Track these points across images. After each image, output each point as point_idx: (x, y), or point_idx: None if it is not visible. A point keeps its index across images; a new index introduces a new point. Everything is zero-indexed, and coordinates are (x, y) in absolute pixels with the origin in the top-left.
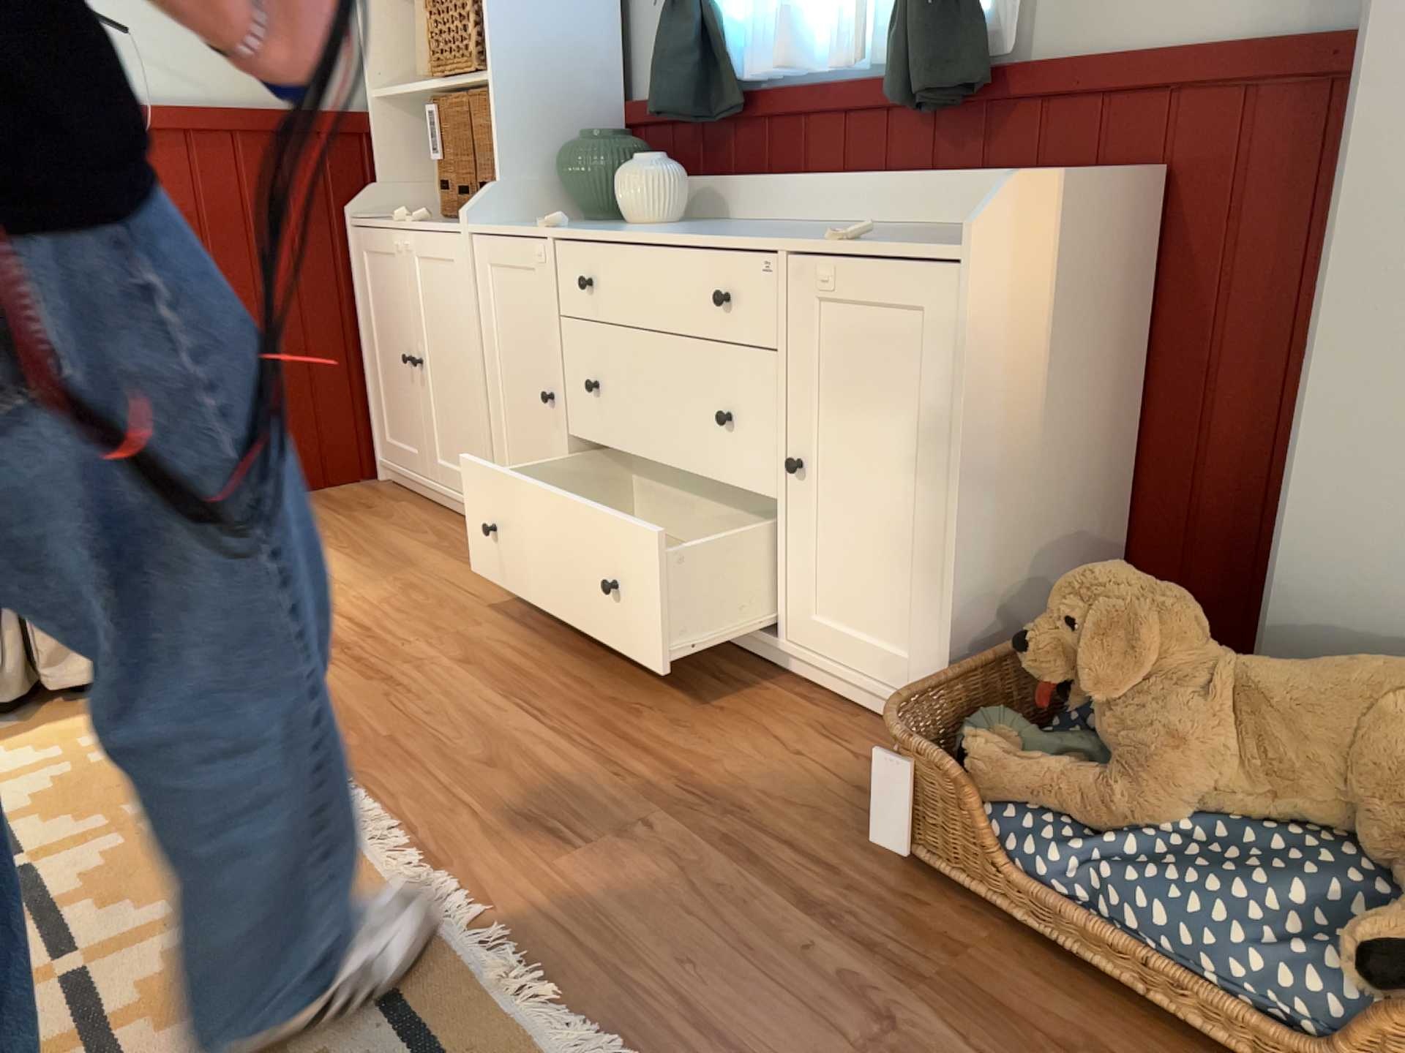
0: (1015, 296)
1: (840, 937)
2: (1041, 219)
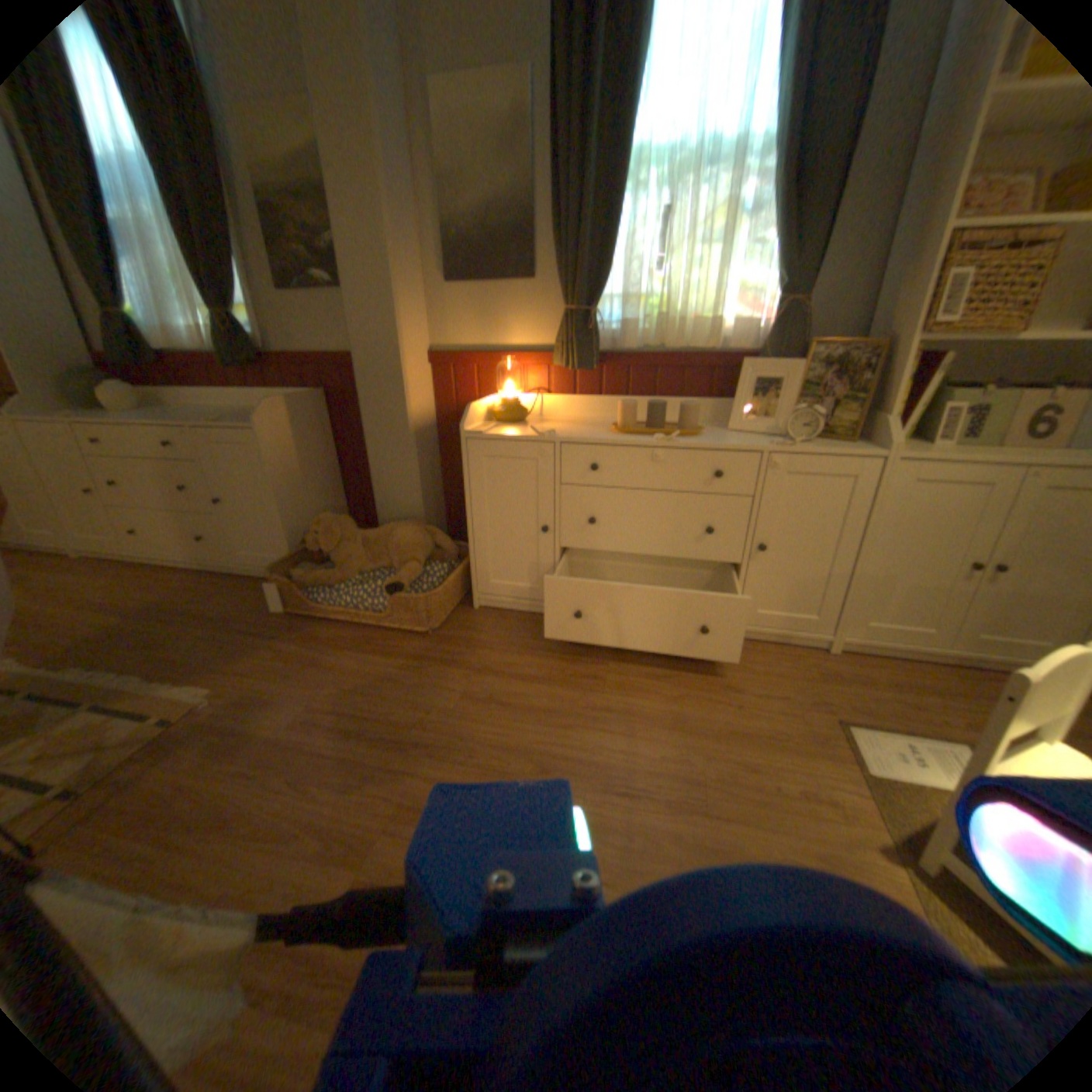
0: (279, 437)
1: (264, 639)
2: (281, 411)
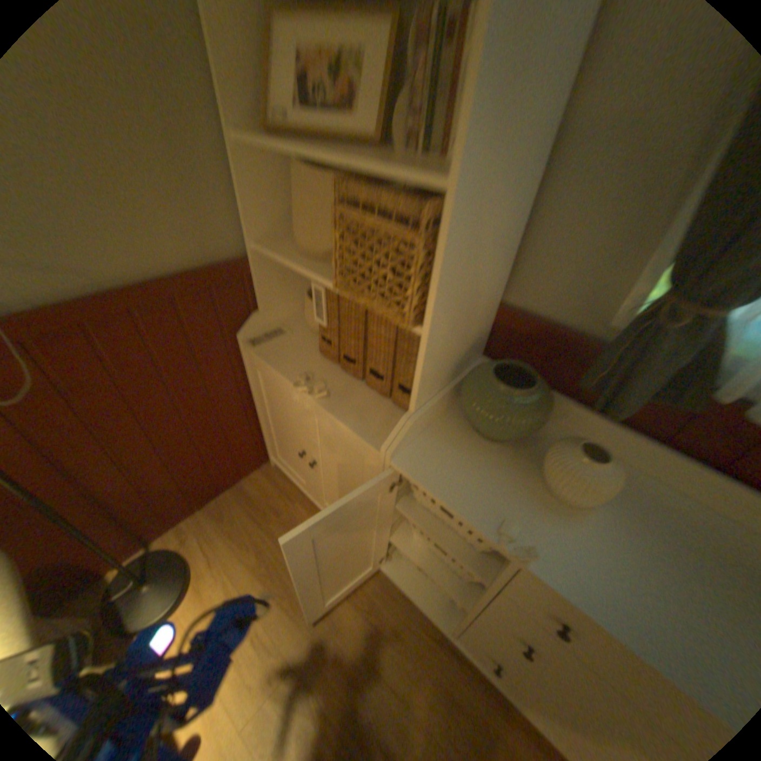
0: None
1: None
2: None
